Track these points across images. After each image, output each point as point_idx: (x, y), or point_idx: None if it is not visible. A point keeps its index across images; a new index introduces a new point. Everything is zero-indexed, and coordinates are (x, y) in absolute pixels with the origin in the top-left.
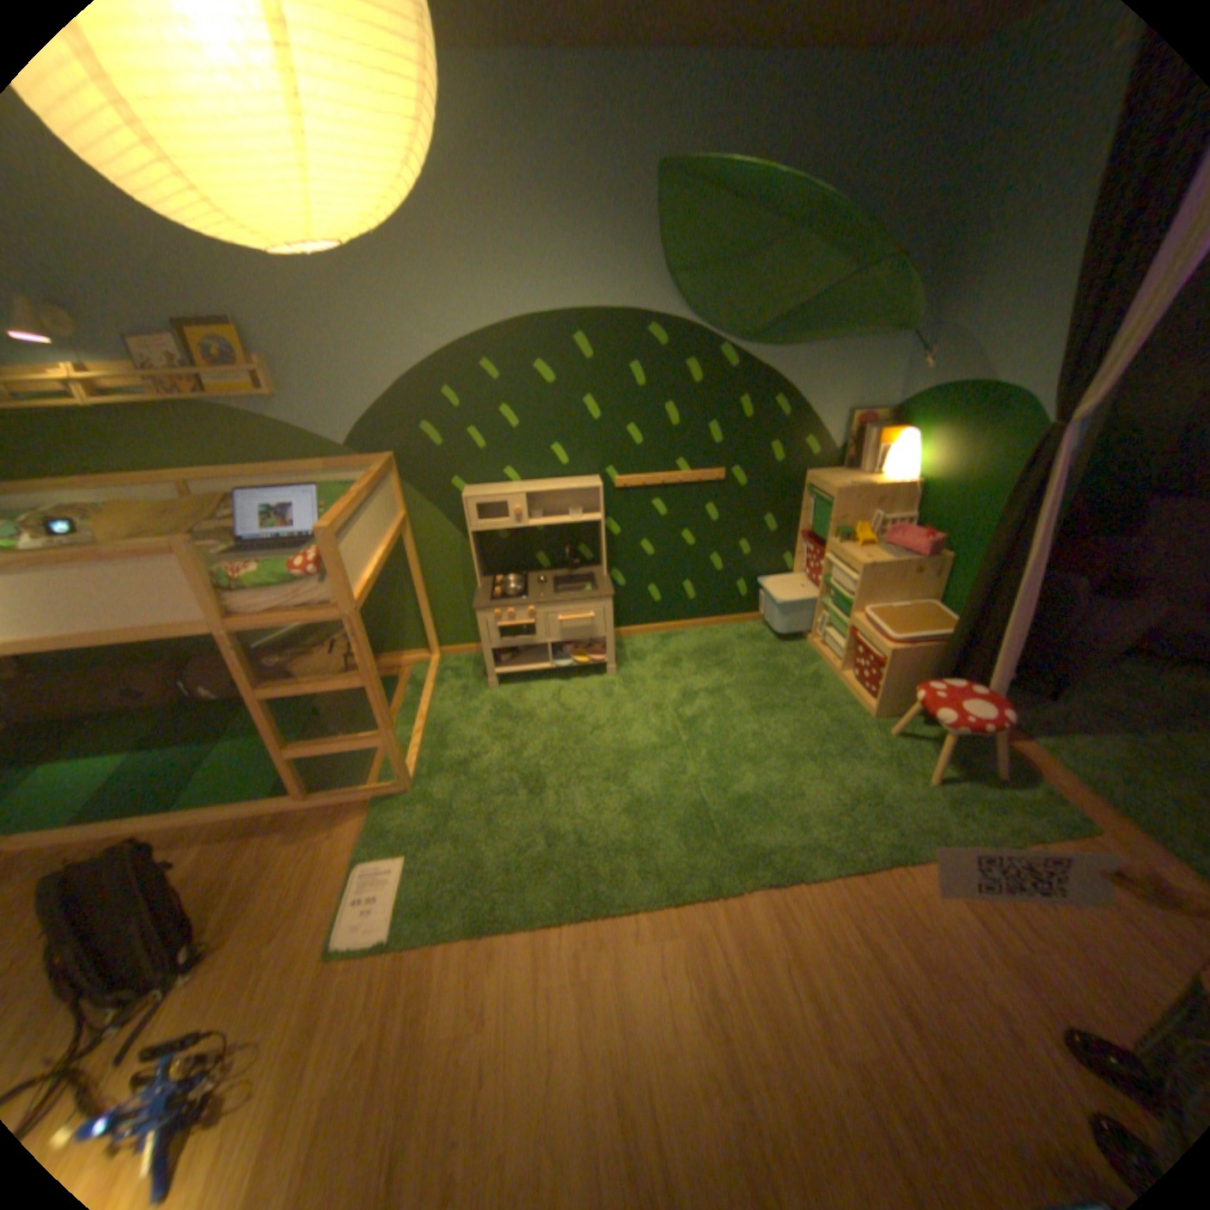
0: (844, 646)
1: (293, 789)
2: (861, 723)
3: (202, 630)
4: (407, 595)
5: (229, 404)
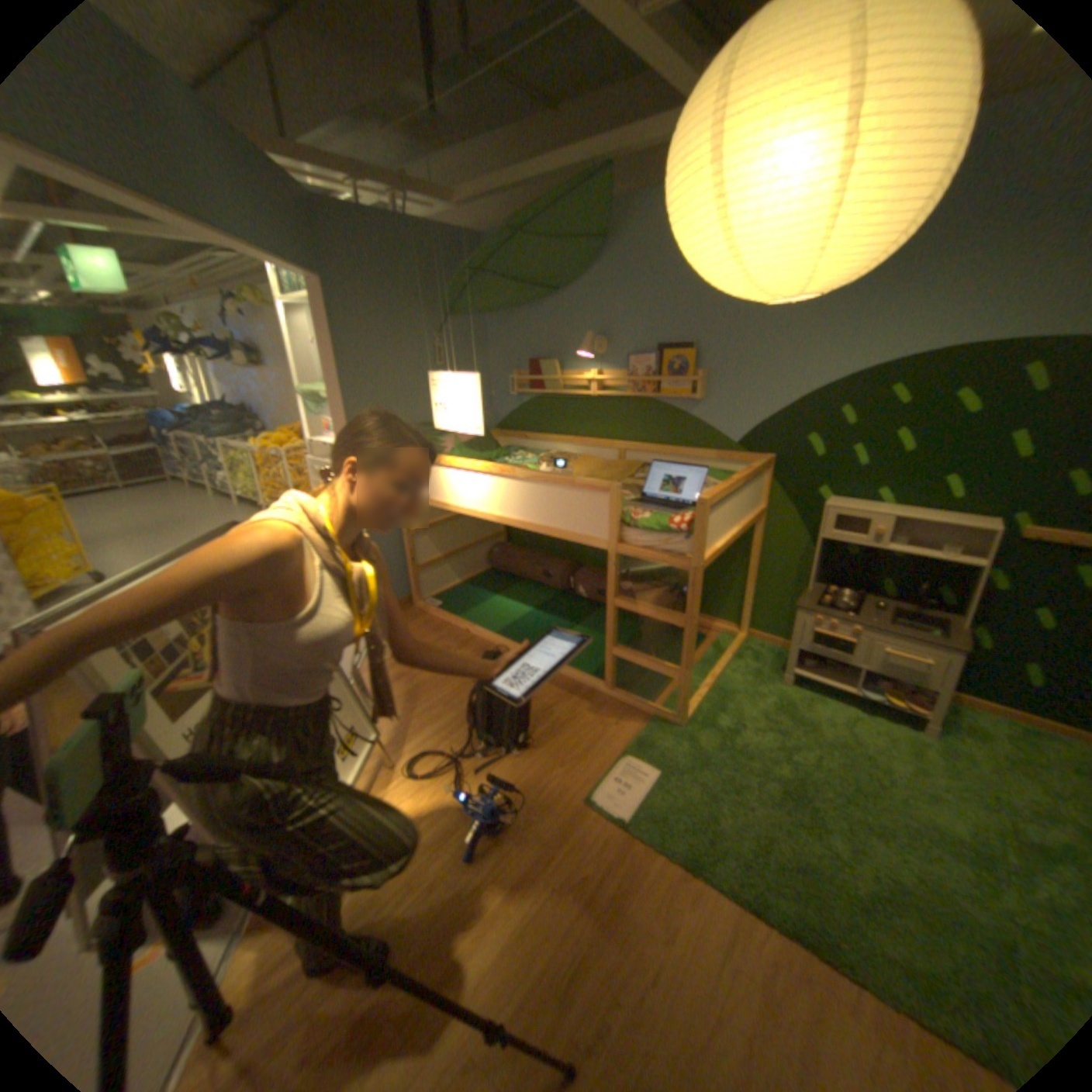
0: None
1: (607, 678)
2: None
3: (602, 546)
4: (739, 574)
5: (669, 403)
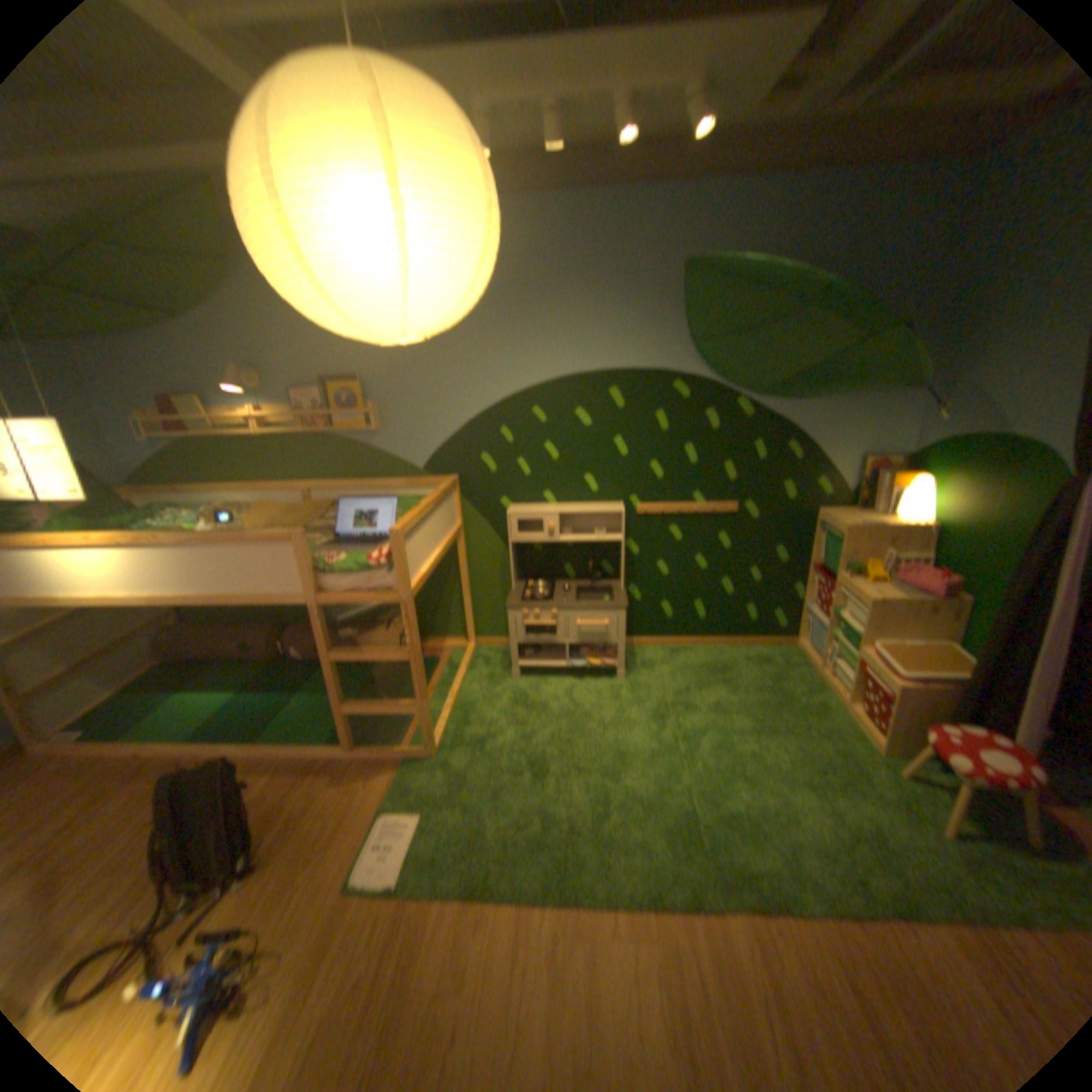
0: (853, 678)
1: (344, 739)
2: (869, 760)
3: (300, 599)
4: (455, 589)
5: (347, 434)
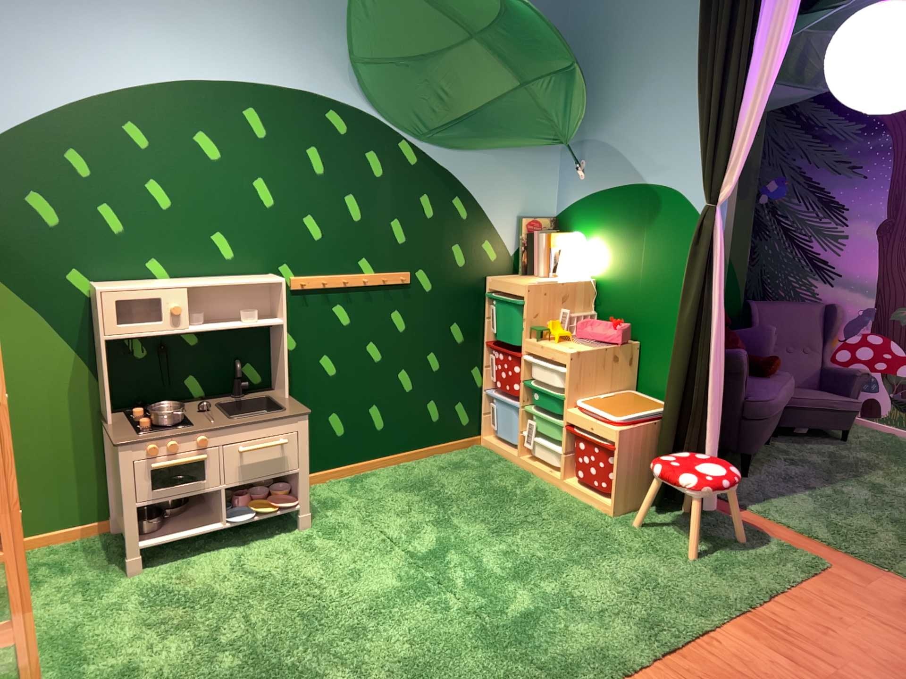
0: (561, 450)
1: None
2: (603, 522)
3: None
4: None
5: None
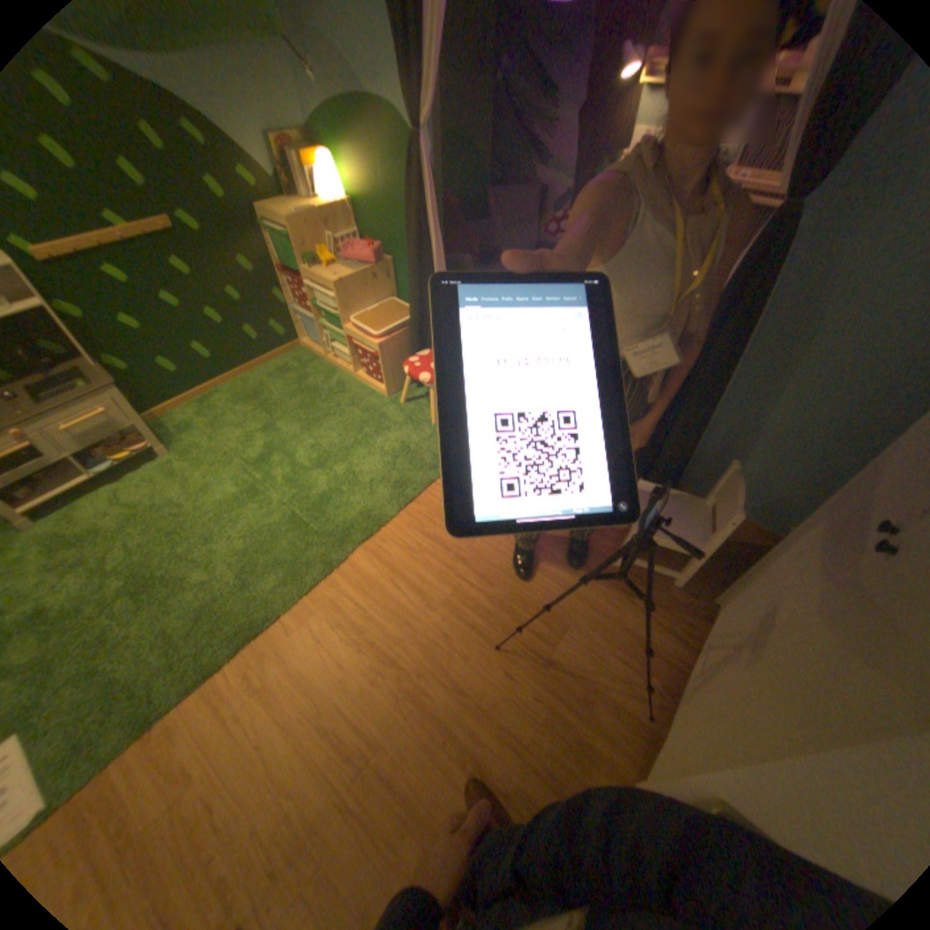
0: (348, 353)
1: None
2: (380, 405)
3: None
4: None
5: None
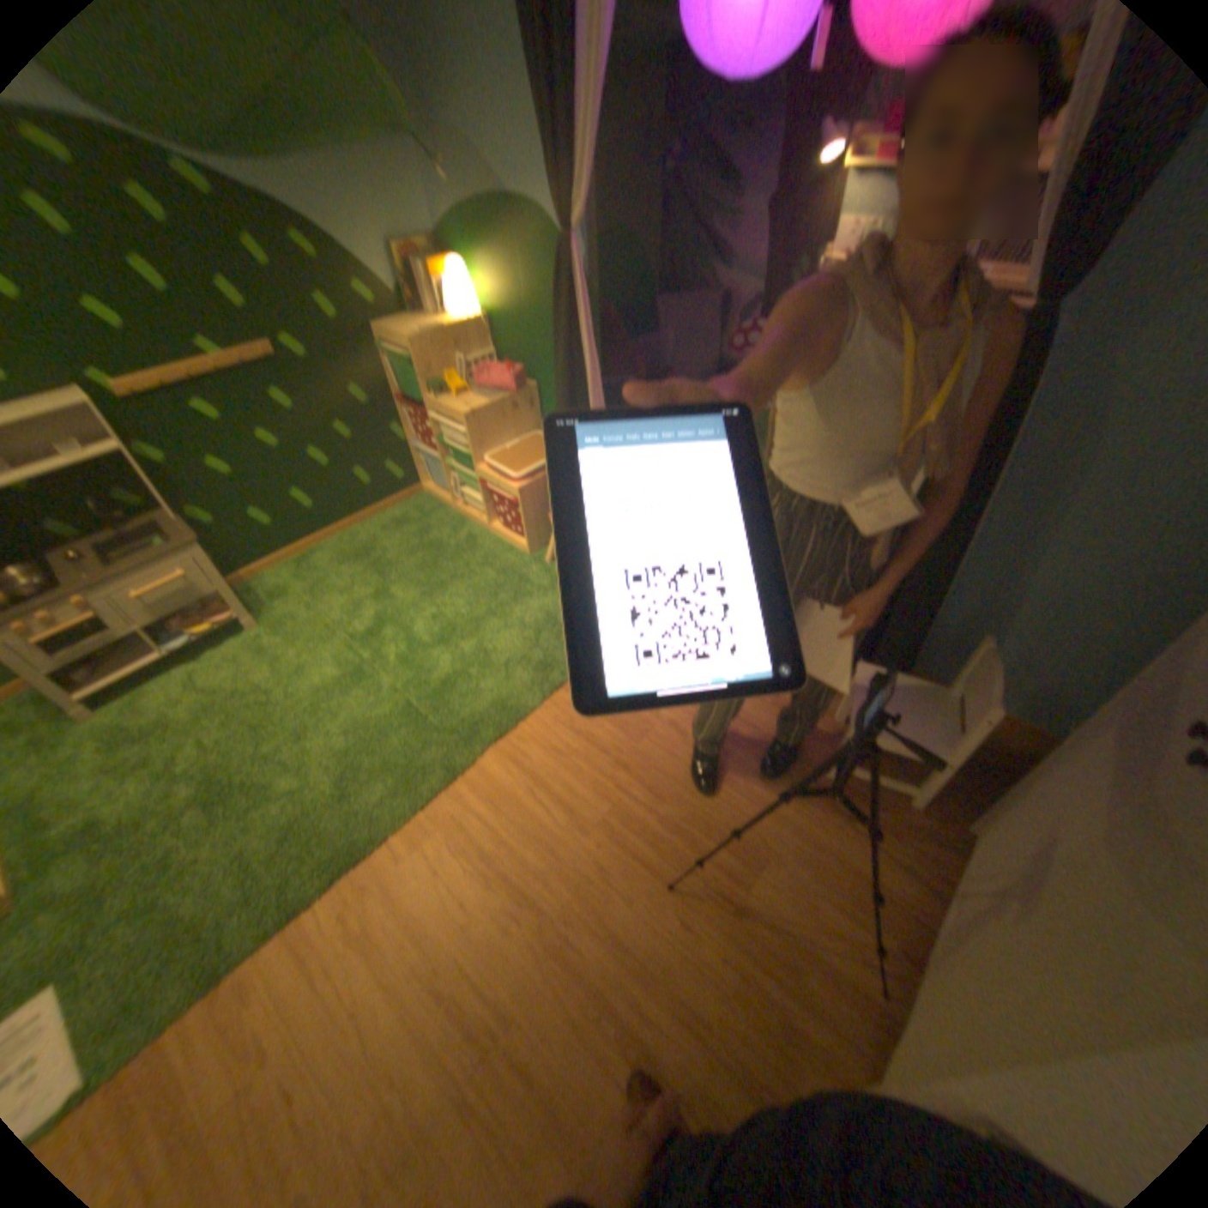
0: (481, 502)
1: None
2: (520, 566)
3: None
4: None
5: None
